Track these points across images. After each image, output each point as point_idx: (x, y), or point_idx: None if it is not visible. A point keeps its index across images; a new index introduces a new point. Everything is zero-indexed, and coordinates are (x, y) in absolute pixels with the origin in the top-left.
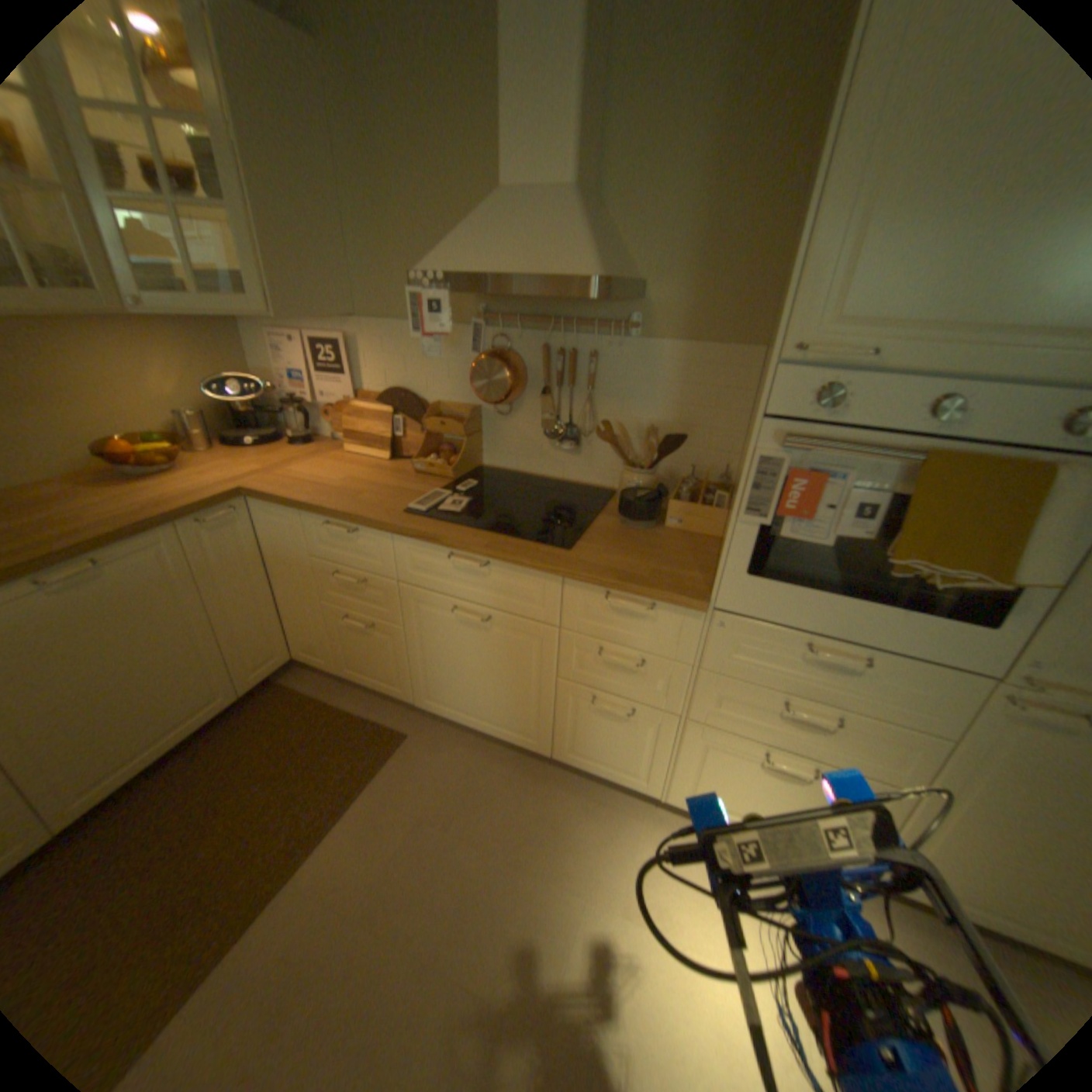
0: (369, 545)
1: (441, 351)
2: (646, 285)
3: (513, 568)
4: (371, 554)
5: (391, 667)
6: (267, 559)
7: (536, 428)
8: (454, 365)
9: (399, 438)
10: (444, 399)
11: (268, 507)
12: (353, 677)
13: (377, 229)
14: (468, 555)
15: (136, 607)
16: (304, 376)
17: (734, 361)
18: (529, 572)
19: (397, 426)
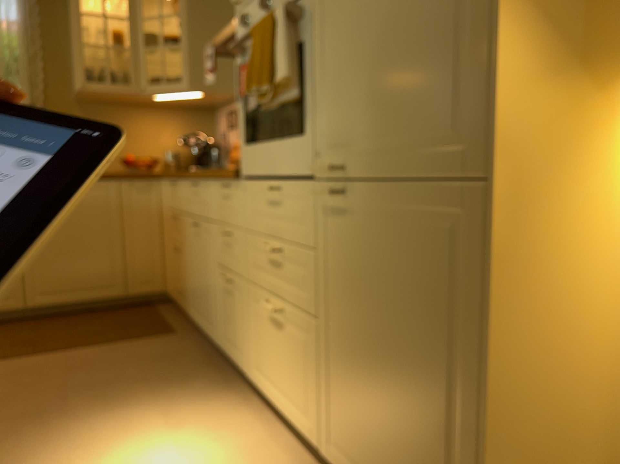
0: (177, 191)
1: None
2: None
3: (202, 183)
4: (178, 197)
5: (183, 283)
6: (161, 217)
7: None
8: None
9: None
10: None
11: (162, 182)
12: (176, 298)
13: None
14: (194, 182)
15: (90, 213)
16: (225, 133)
17: None
18: (205, 184)
19: None
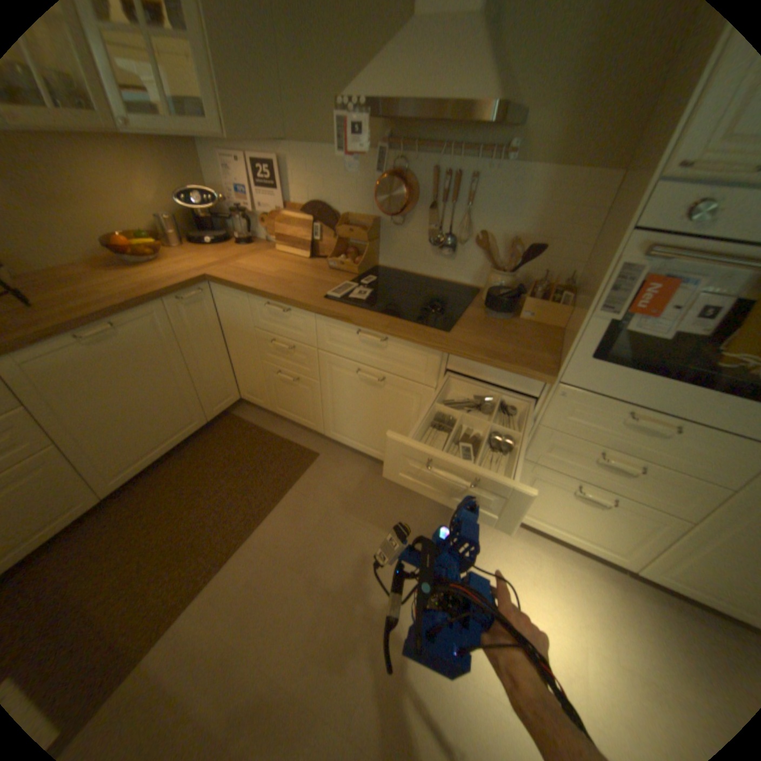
0: (298, 321)
1: (352, 170)
2: (528, 112)
3: (405, 343)
4: (299, 328)
5: (310, 408)
6: (224, 328)
7: (423, 236)
8: (361, 183)
9: (317, 241)
10: (352, 211)
11: (225, 290)
12: (283, 413)
13: (305, 61)
14: (371, 332)
15: (141, 356)
16: (247, 190)
17: (595, 182)
18: (417, 347)
19: (316, 231)
